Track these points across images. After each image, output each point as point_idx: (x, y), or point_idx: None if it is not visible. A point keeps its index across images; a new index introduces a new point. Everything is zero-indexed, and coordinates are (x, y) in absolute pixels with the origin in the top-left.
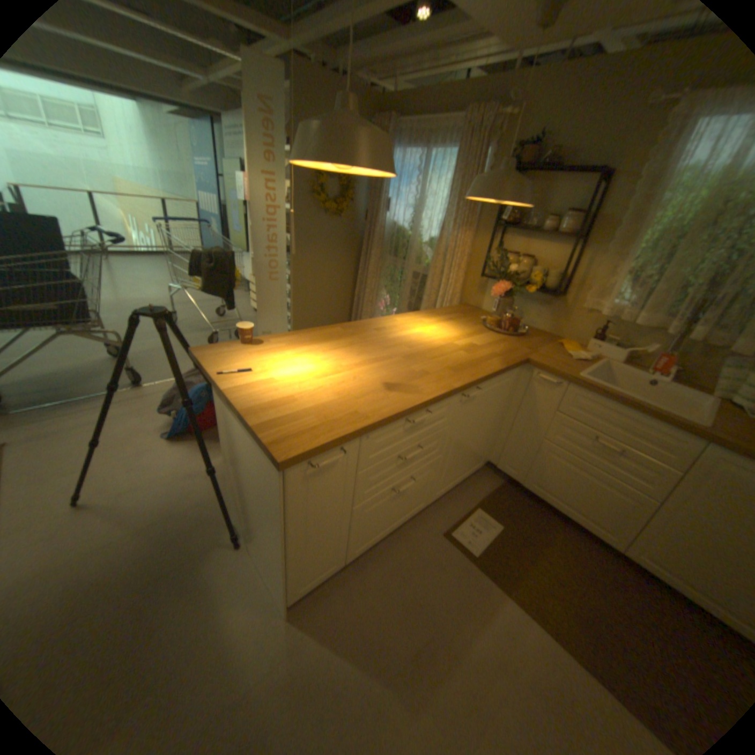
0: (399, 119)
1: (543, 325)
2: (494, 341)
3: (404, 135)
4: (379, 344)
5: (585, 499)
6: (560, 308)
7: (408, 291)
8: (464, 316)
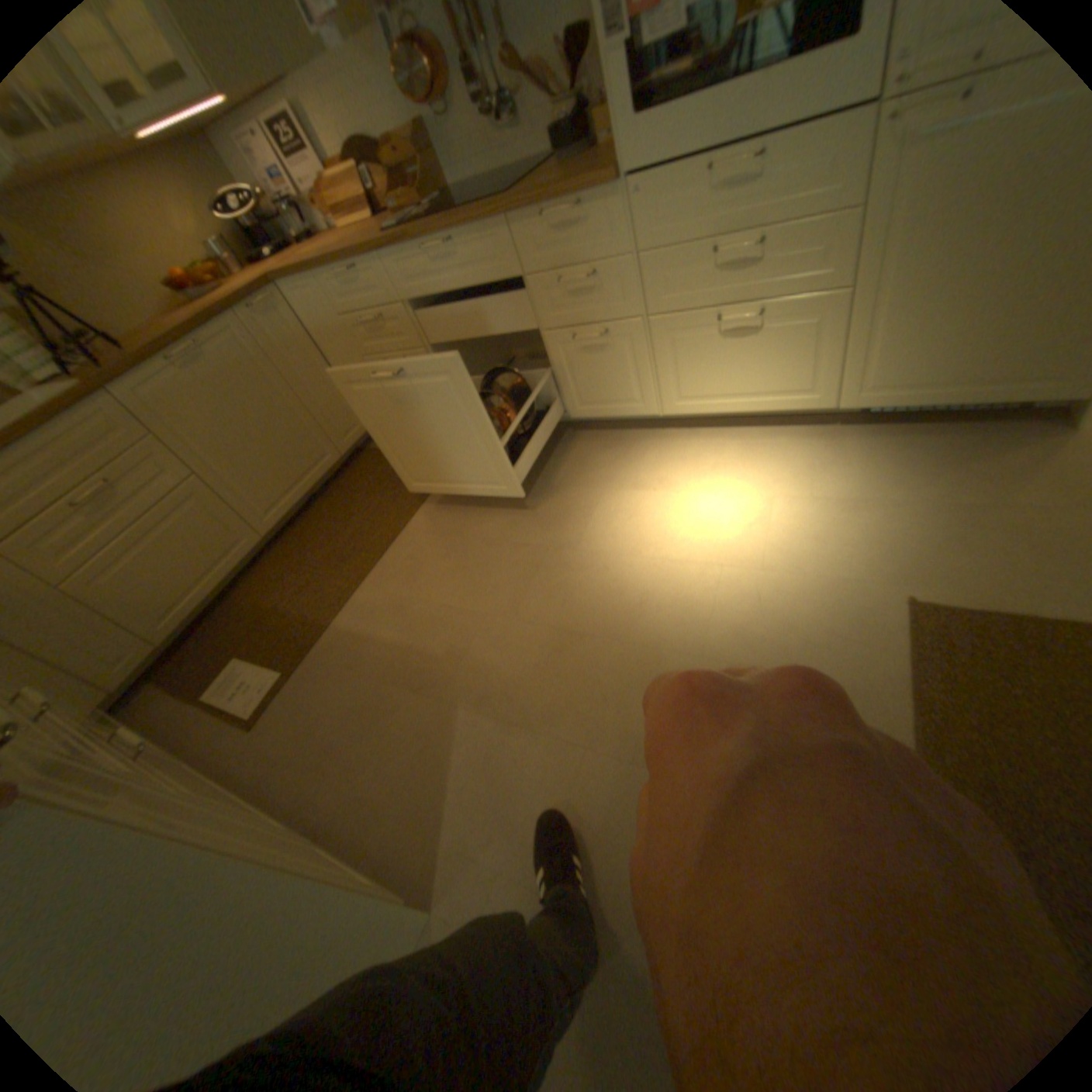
0: None
1: None
2: None
3: None
4: None
5: (184, 558)
6: None
7: None
8: None
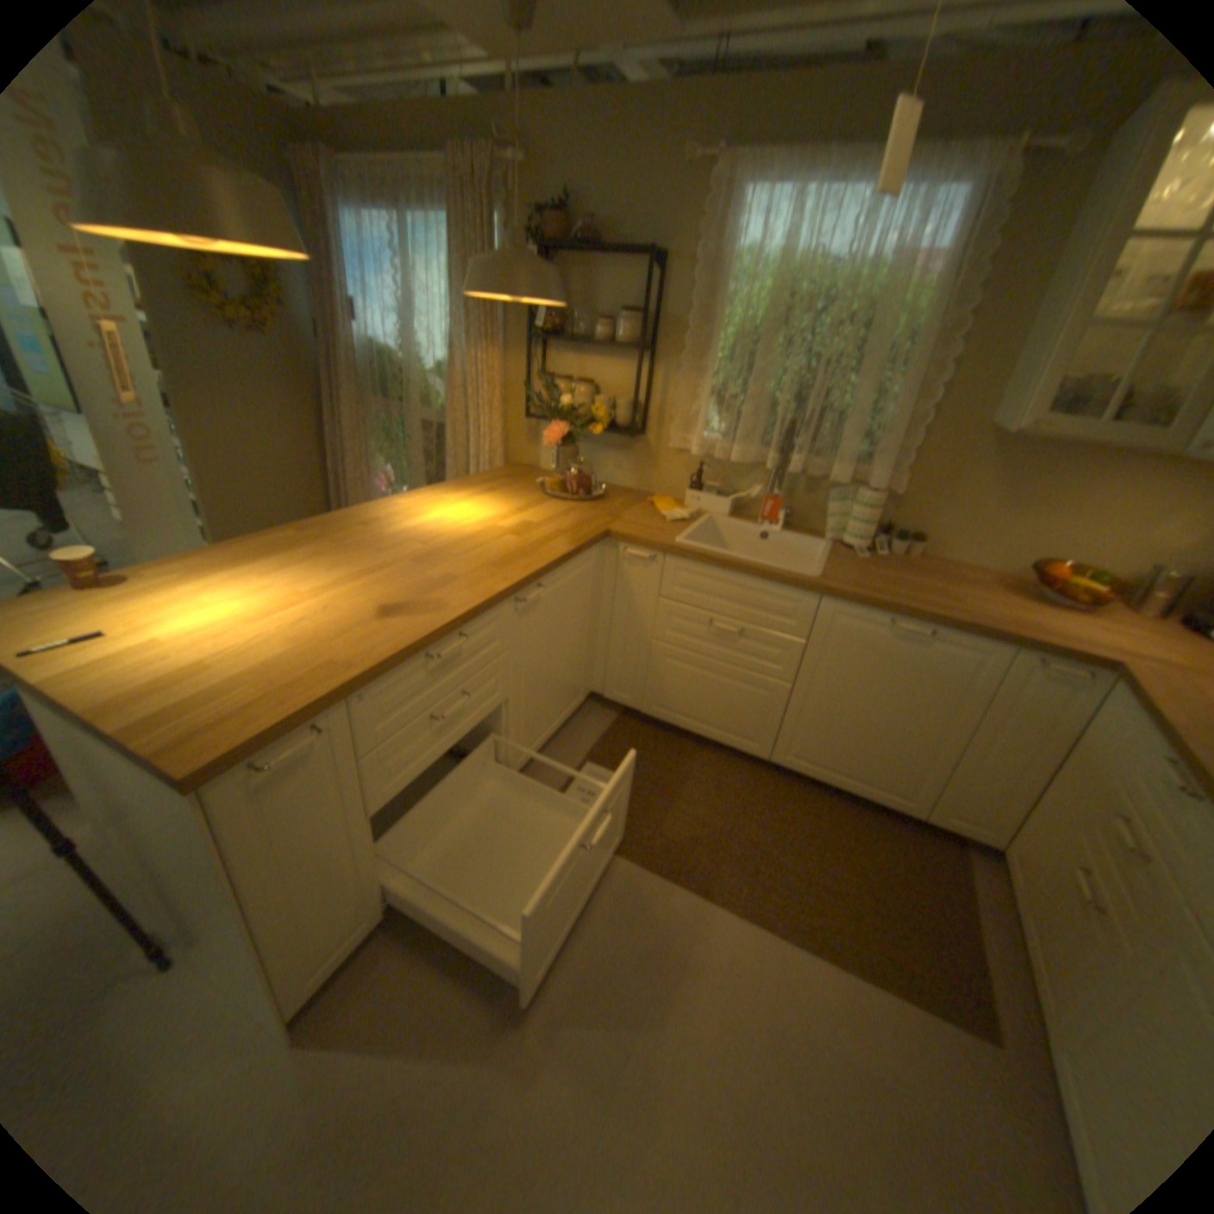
0: (335, 160)
1: (625, 481)
2: (557, 515)
3: (351, 188)
4: (367, 548)
5: (713, 707)
6: (641, 454)
7: (419, 455)
8: (511, 484)
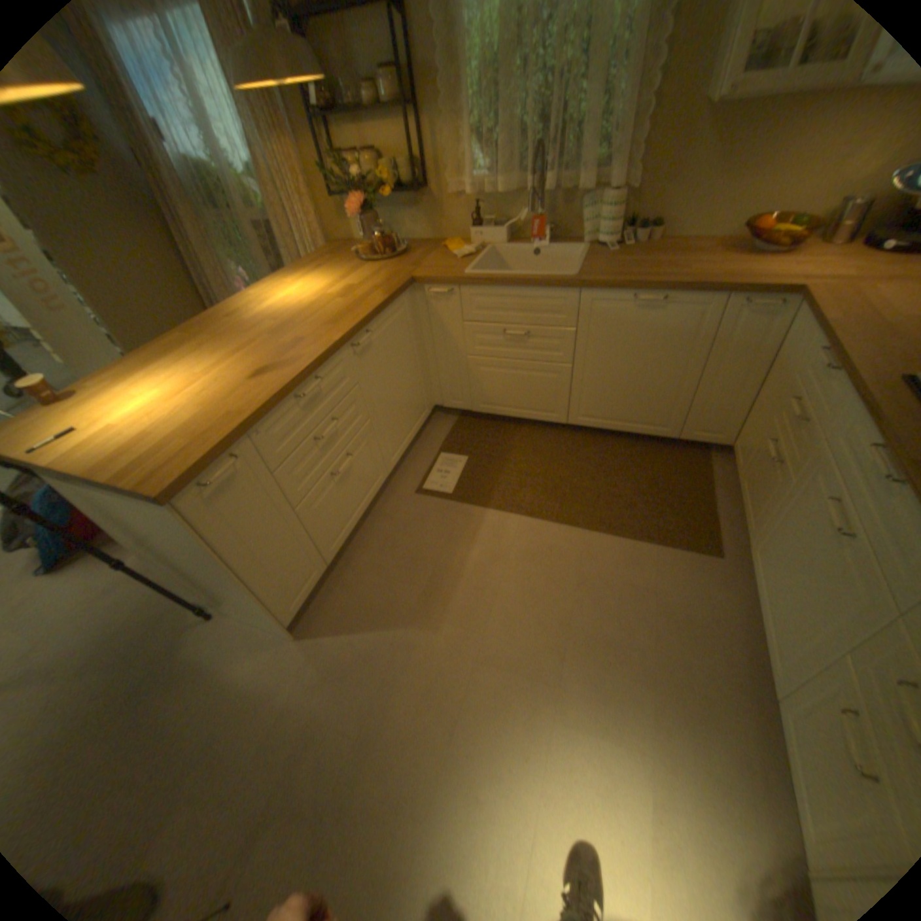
0: None
1: (422, 232)
2: (371, 273)
3: None
4: (234, 332)
5: (520, 394)
6: (428, 204)
7: (258, 251)
8: (333, 257)
